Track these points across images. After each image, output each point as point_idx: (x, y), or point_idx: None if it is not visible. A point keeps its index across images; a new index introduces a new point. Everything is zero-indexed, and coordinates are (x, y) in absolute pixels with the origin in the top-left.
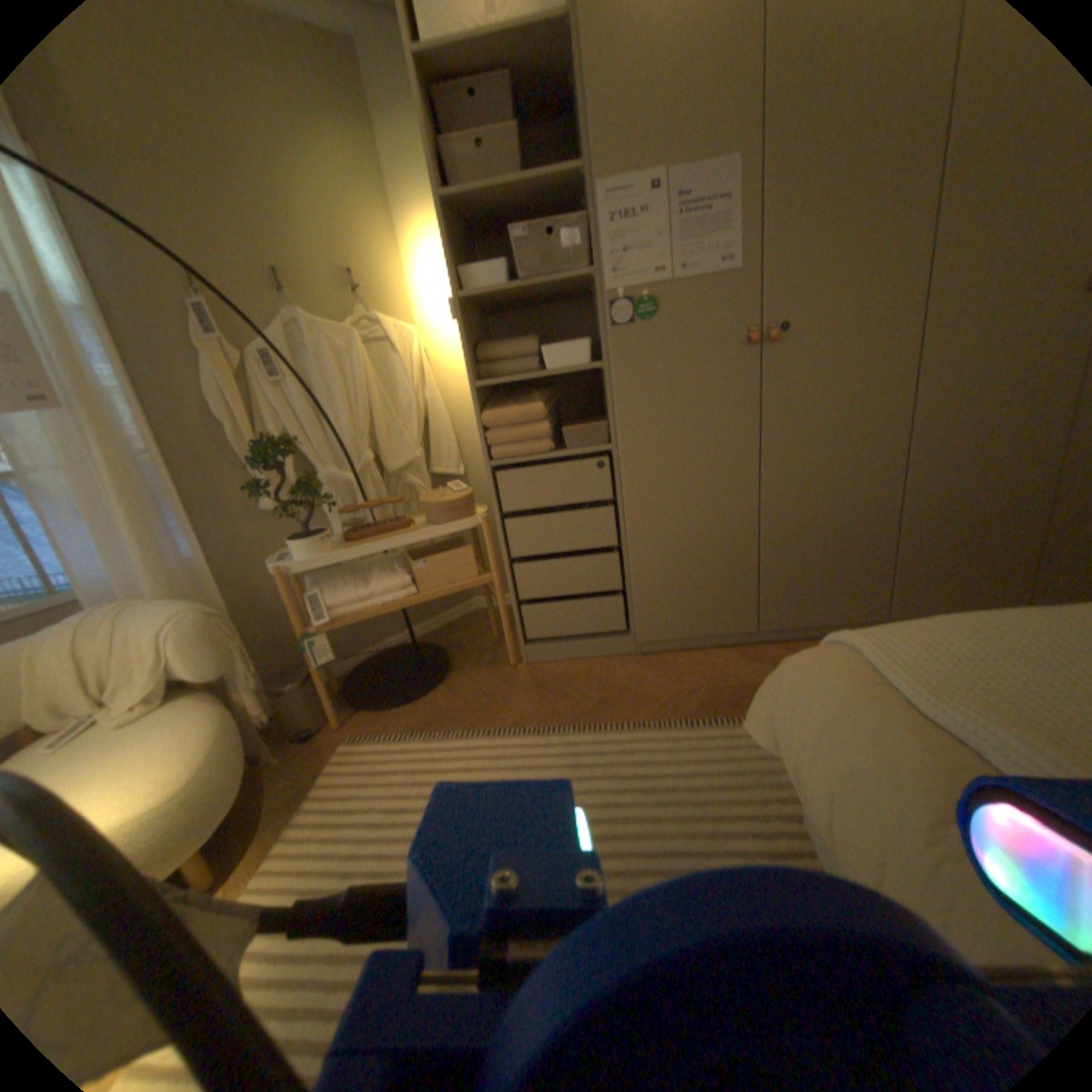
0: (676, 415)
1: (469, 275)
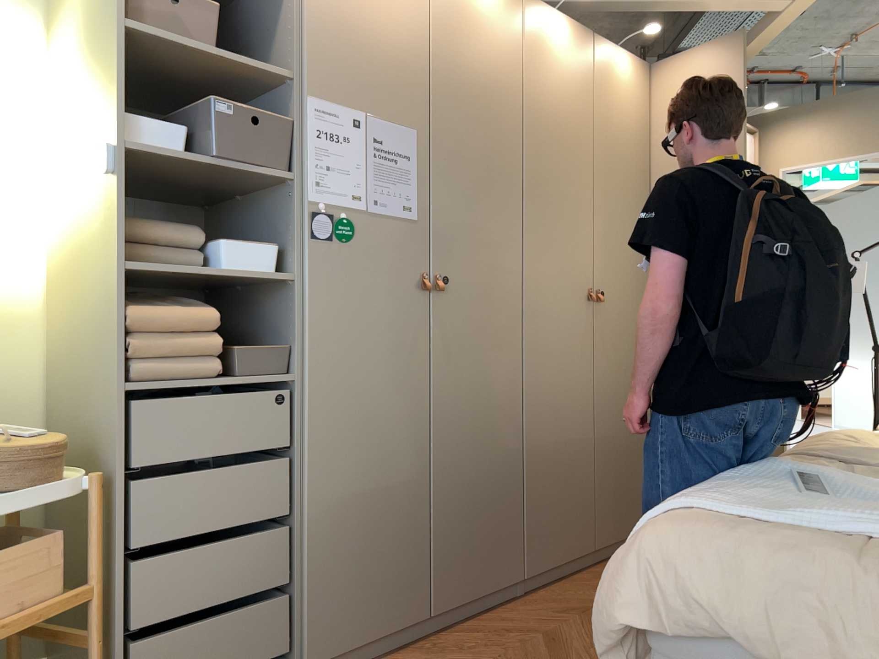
0: (364, 349)
1: (140, 129)
